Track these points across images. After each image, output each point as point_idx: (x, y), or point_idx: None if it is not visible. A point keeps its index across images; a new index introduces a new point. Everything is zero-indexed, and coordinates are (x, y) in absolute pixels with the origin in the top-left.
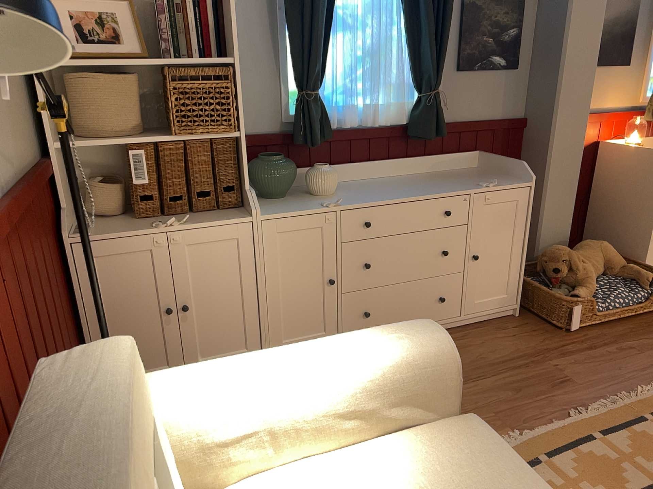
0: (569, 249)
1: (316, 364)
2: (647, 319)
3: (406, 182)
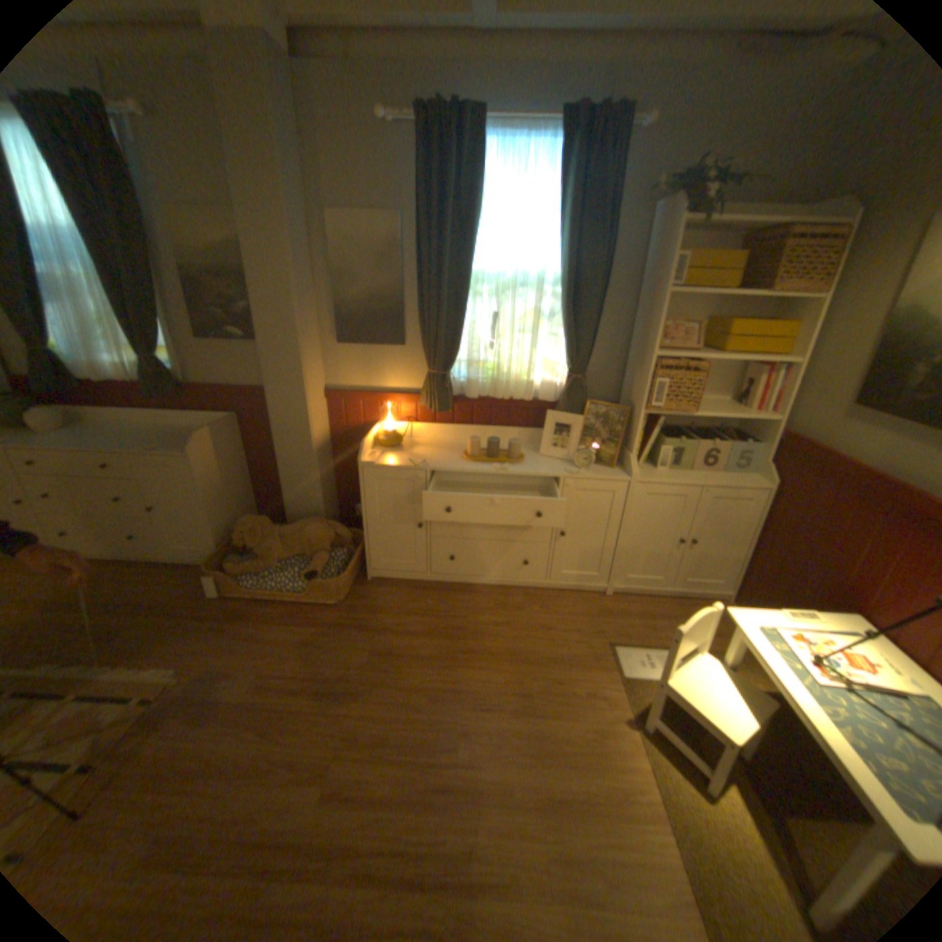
0: (261, 523)
1: None
2: (301, 611)
3: (128, 433)
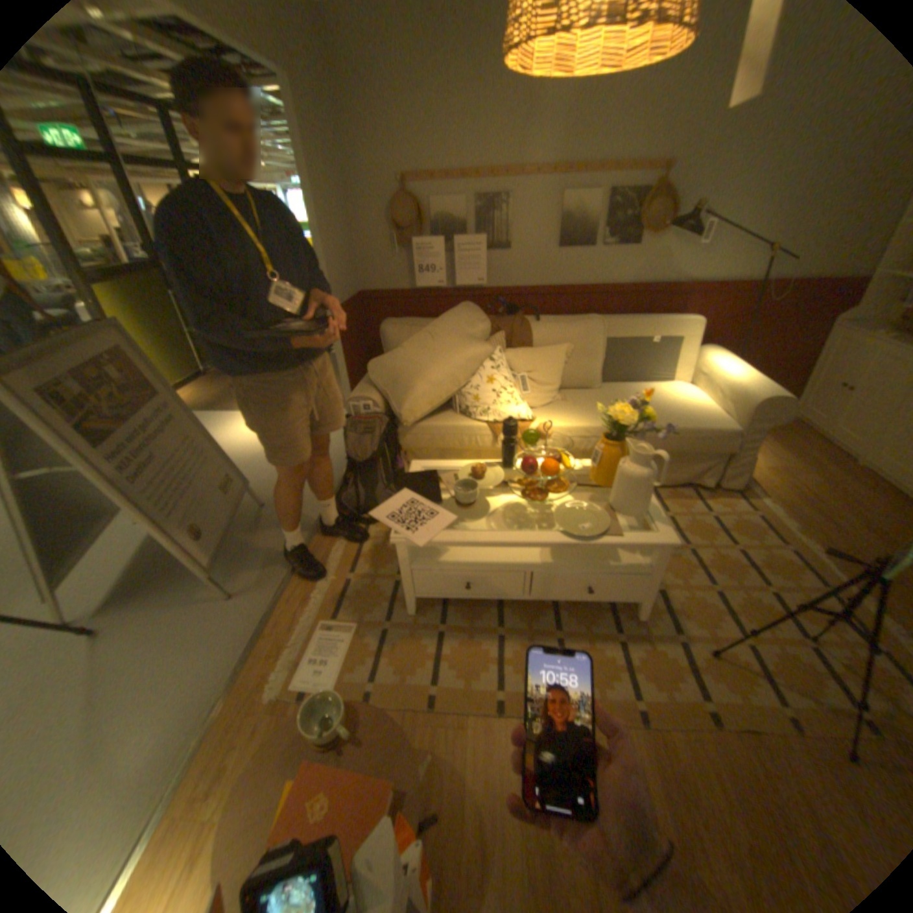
0: None
1: (737, 372)
2: None
3: None
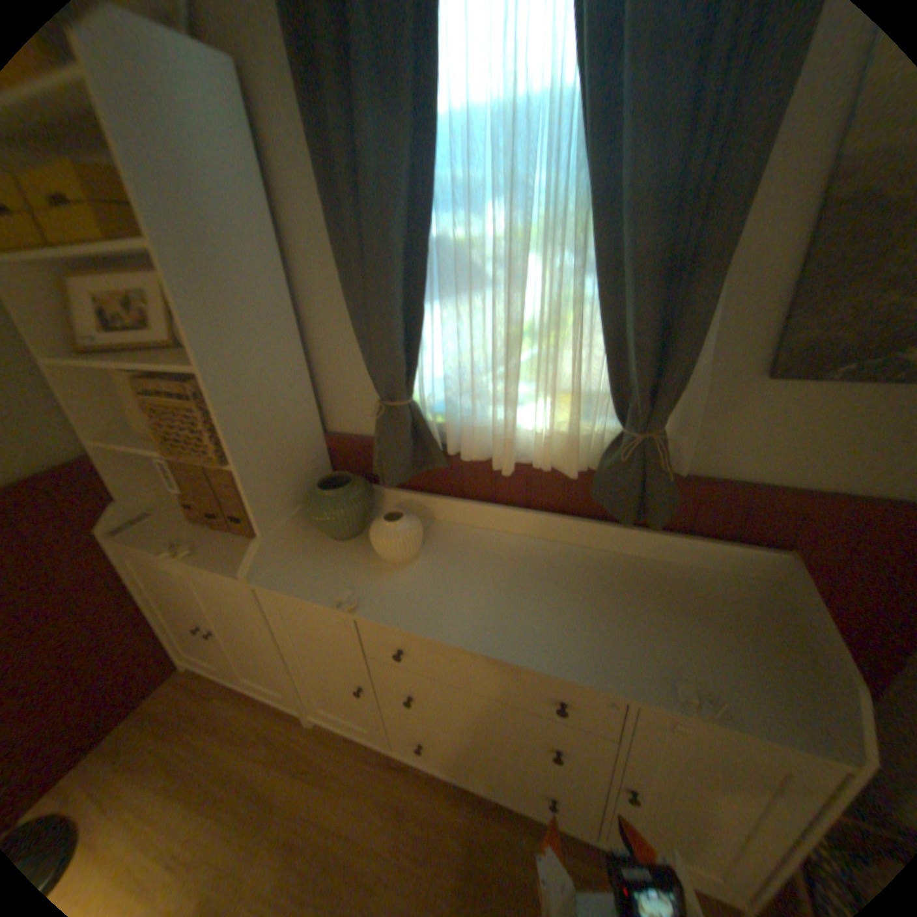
0: None
1: None
2: None
3: (557, 577)
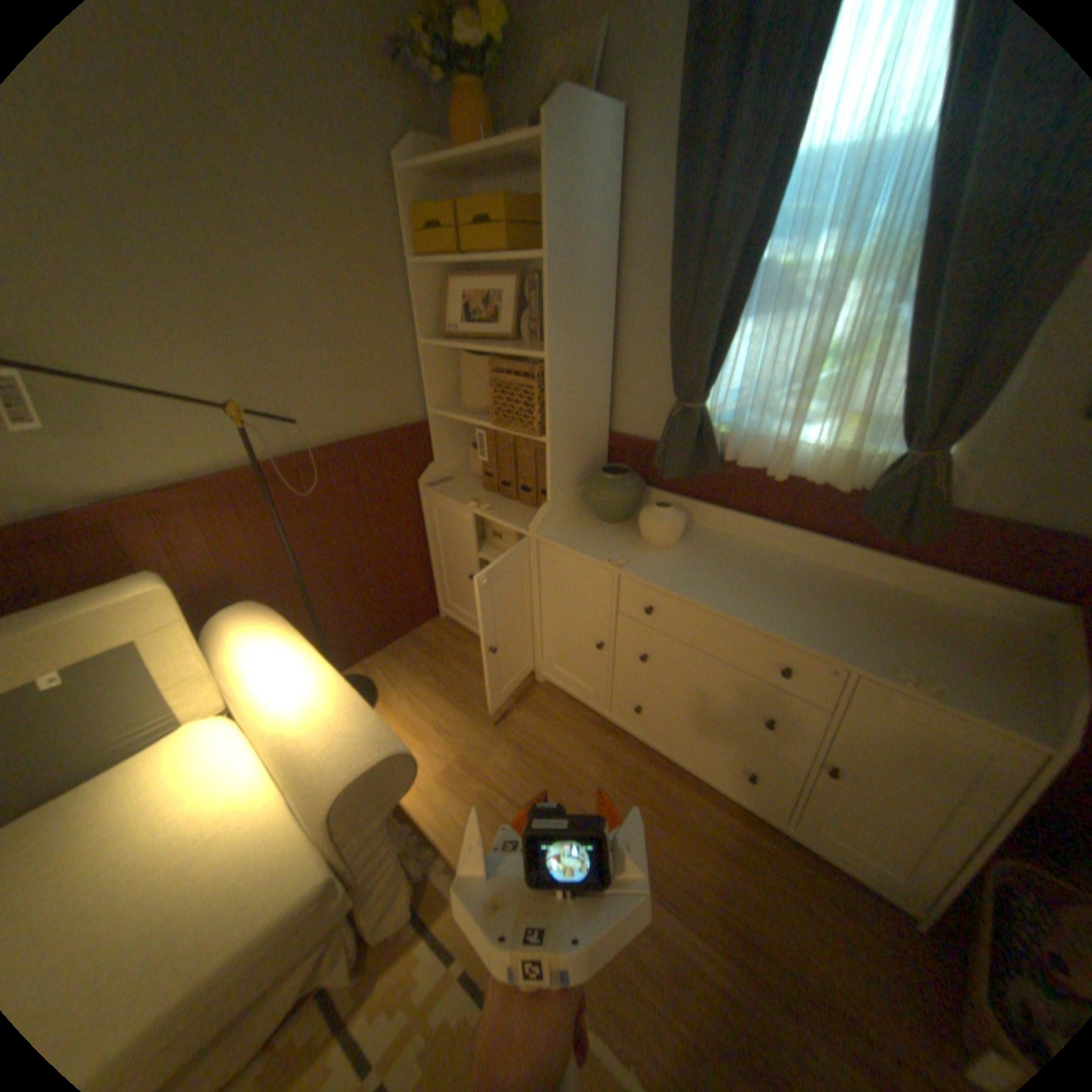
0: None
1: (278, 697)
2: None
3: (805, 584)
